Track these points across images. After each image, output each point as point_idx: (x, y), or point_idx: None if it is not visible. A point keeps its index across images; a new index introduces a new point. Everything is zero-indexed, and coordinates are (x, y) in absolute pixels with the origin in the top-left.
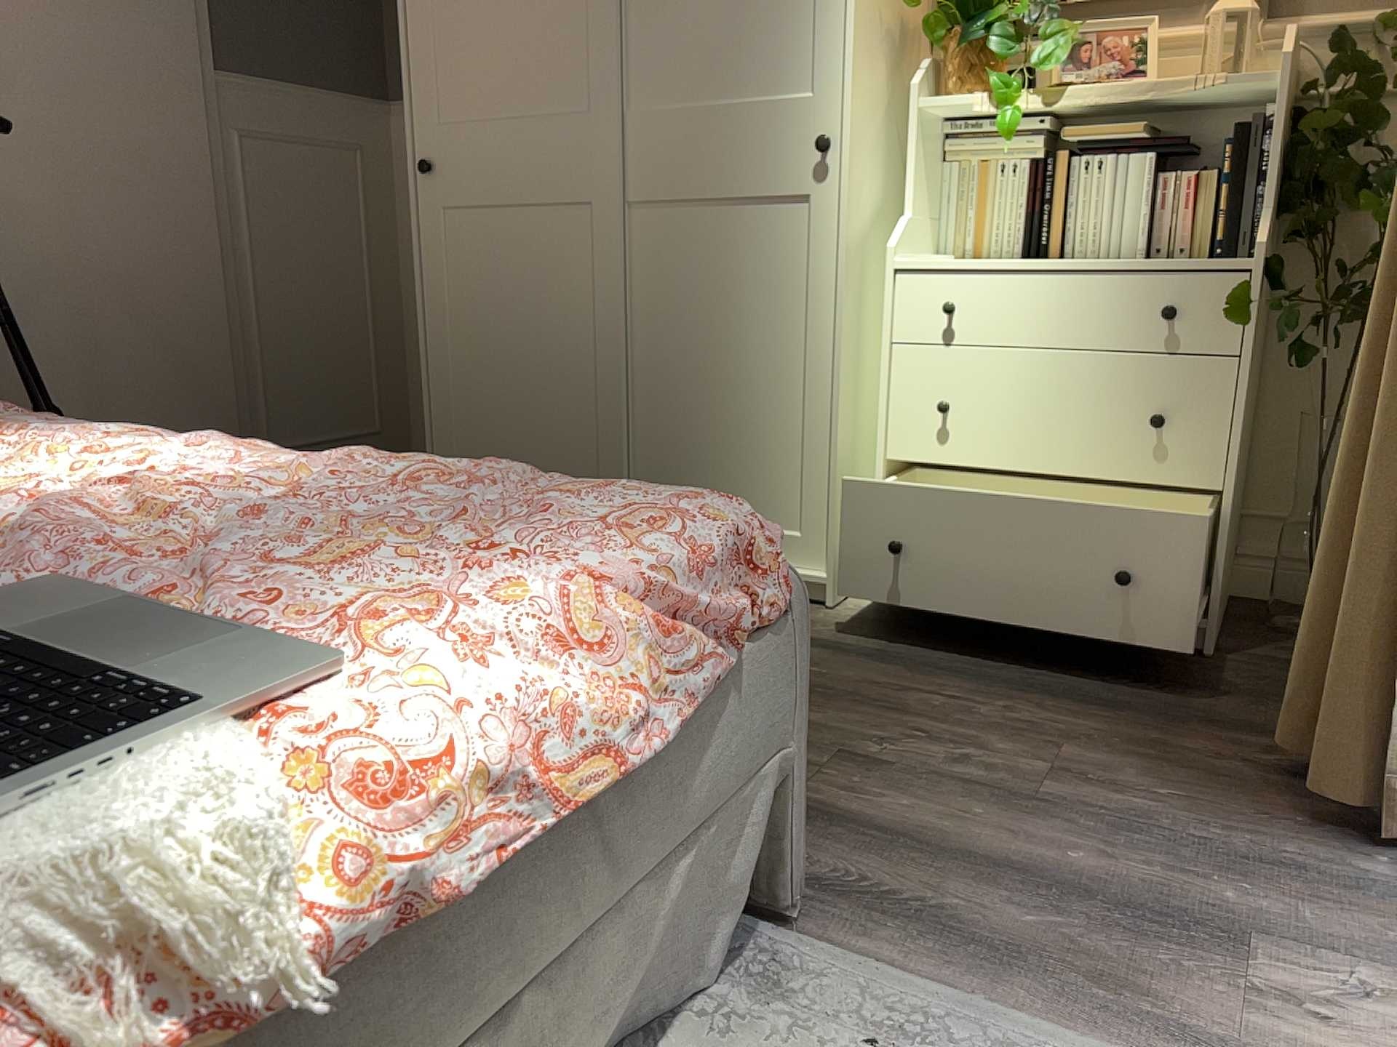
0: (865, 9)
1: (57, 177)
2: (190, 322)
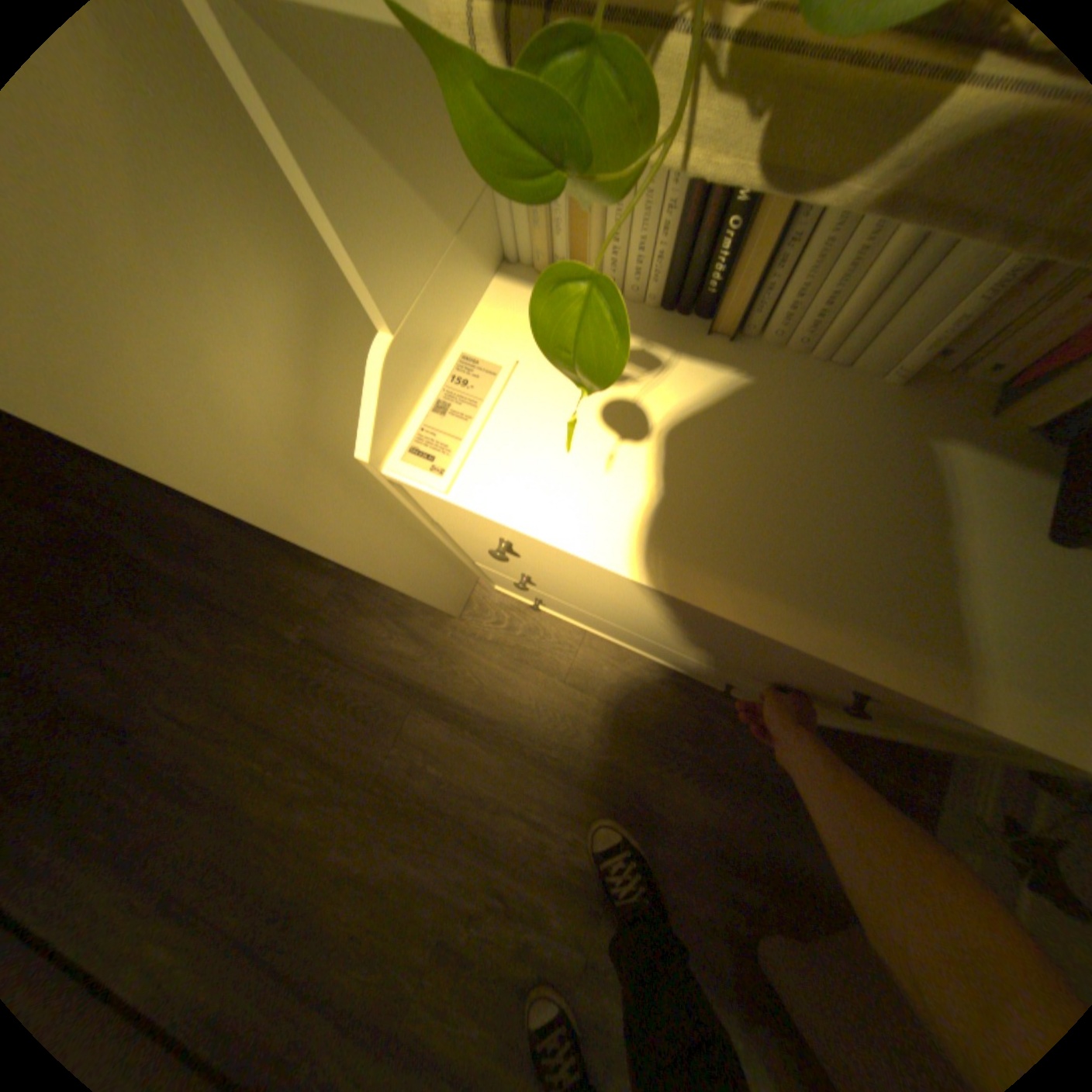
0: None
1: None
2: None
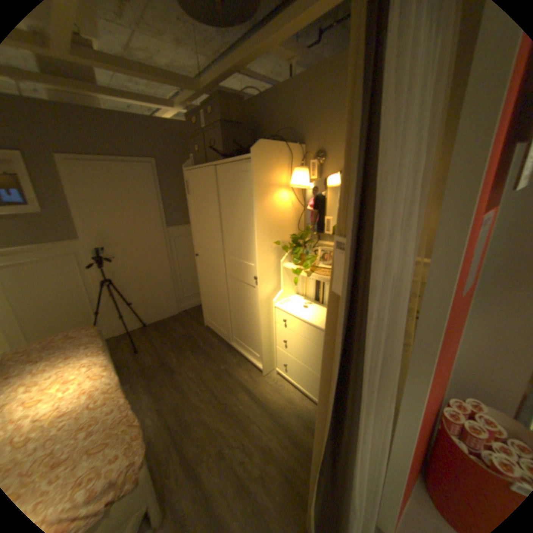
0: (263, 248)
1: (130, 258)
2: (161, 278)
